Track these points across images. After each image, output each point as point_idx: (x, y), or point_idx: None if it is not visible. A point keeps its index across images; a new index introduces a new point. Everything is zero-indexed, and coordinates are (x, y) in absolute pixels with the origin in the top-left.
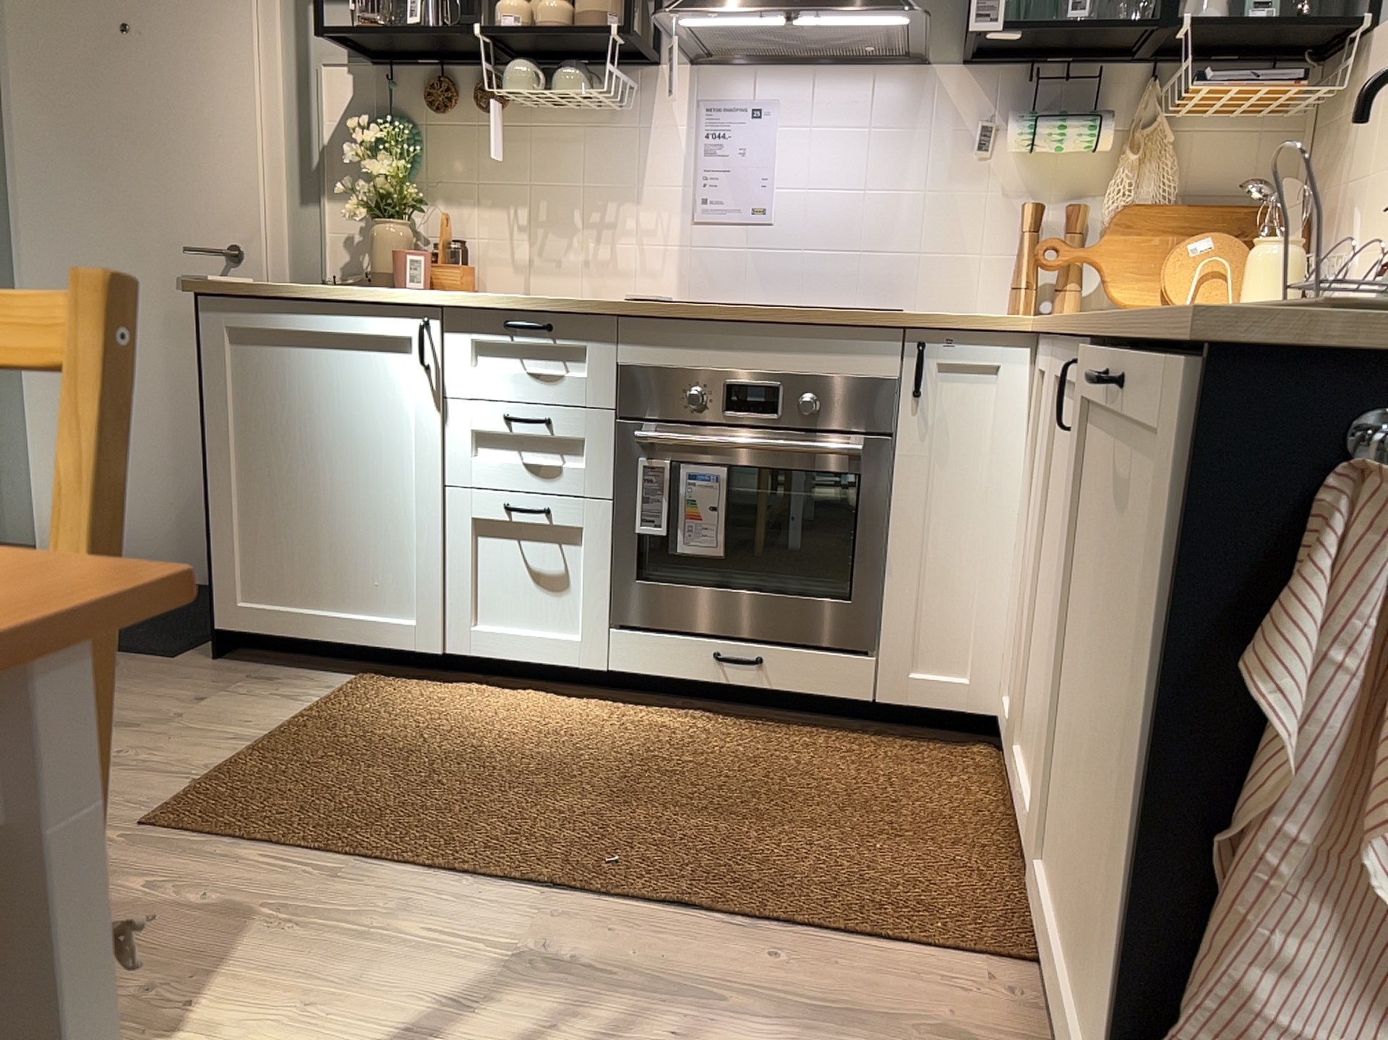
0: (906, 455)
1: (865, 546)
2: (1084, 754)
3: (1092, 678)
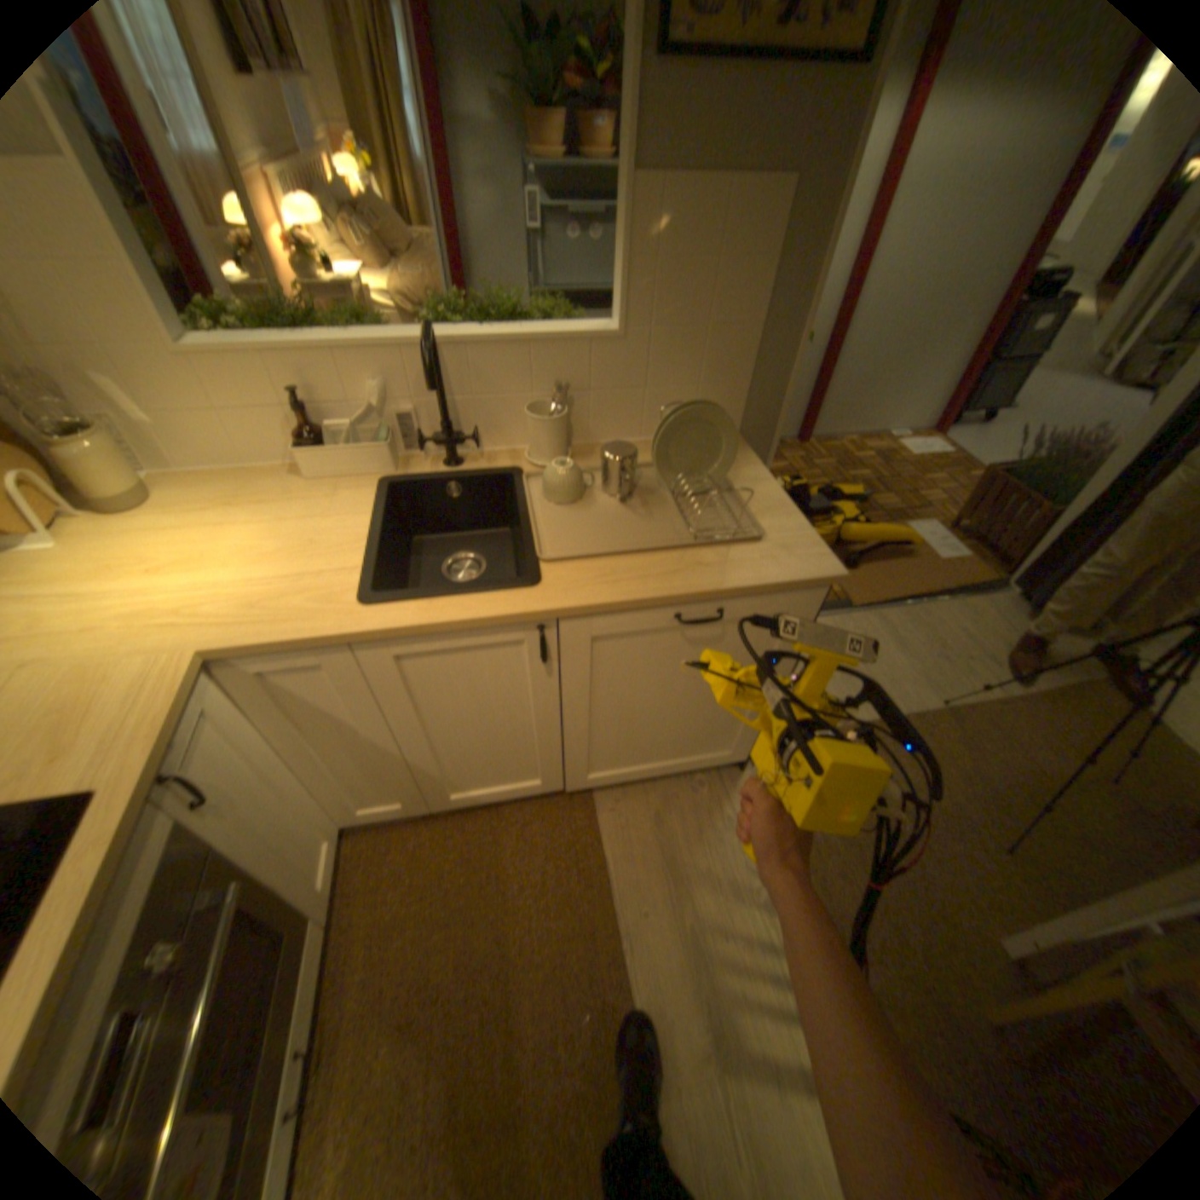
0: (218, 845)
1: (251, 918)
2: (631, 730)
3: (634, 710)
